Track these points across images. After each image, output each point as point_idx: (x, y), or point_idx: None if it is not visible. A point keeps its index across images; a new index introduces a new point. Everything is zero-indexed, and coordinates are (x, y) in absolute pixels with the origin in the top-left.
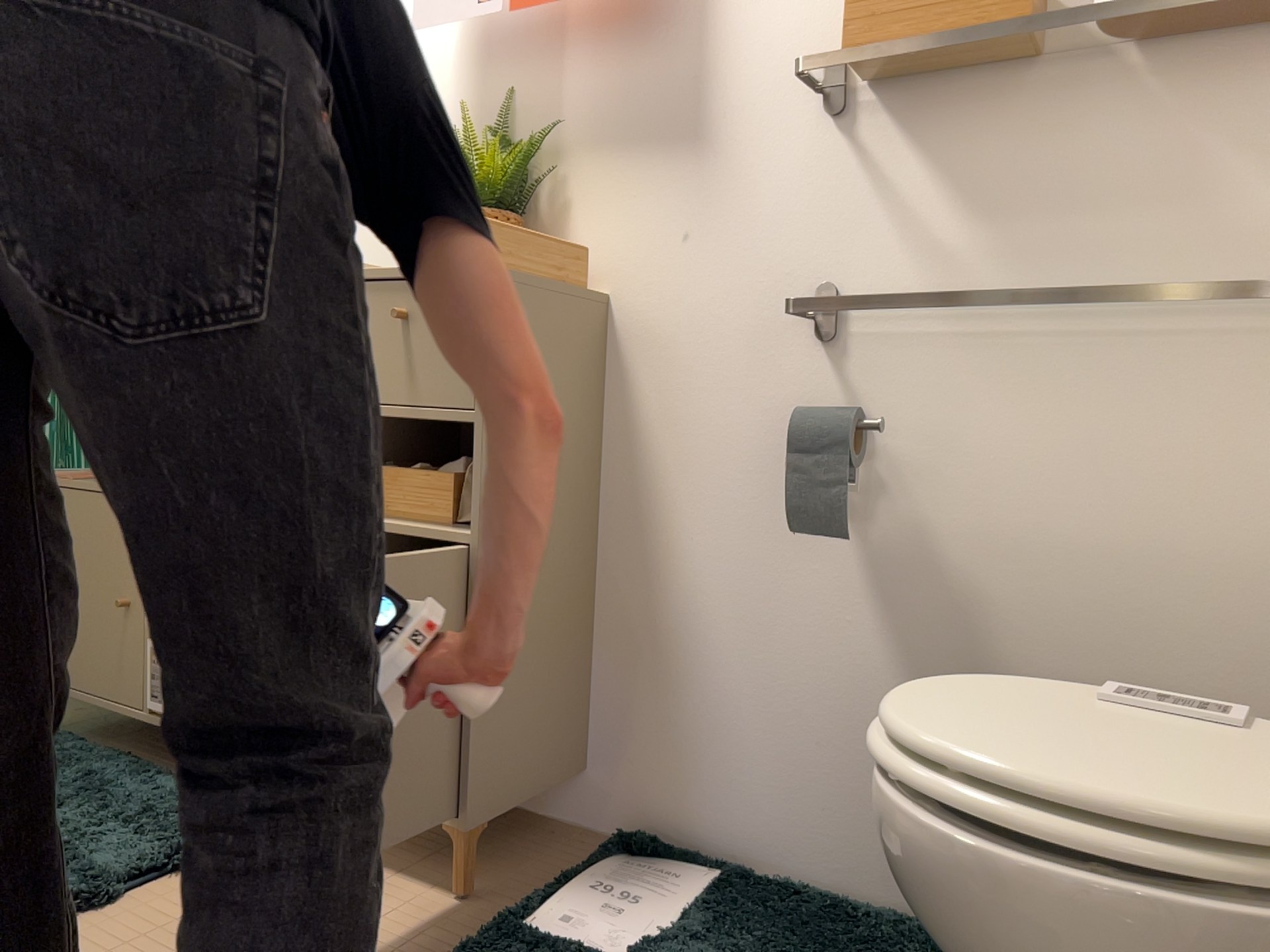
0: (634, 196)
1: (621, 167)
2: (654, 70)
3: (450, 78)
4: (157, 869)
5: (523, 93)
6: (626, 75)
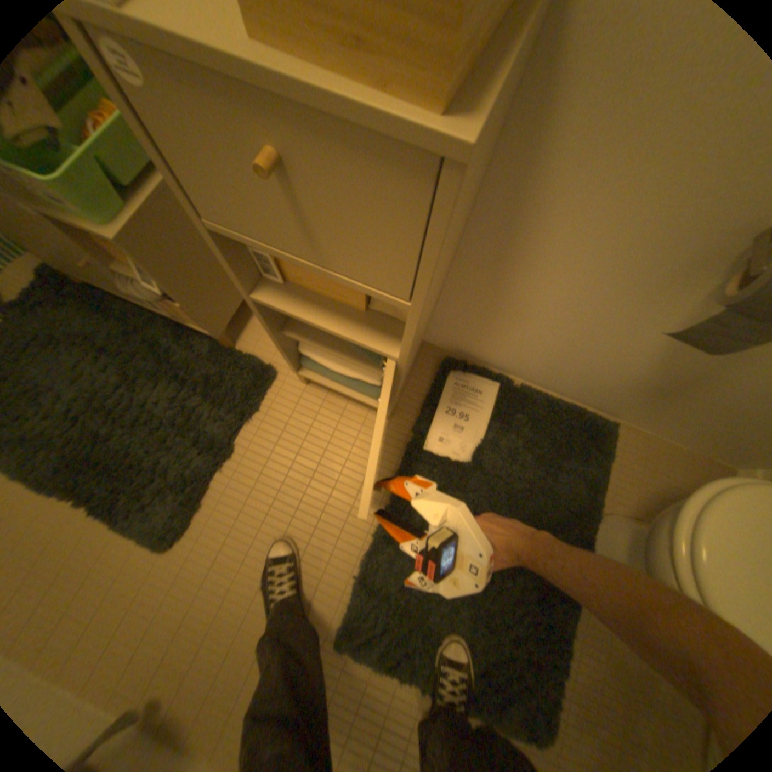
0: None
1: None
2: None
3: None
4: (241, 430)
5: None
6: None
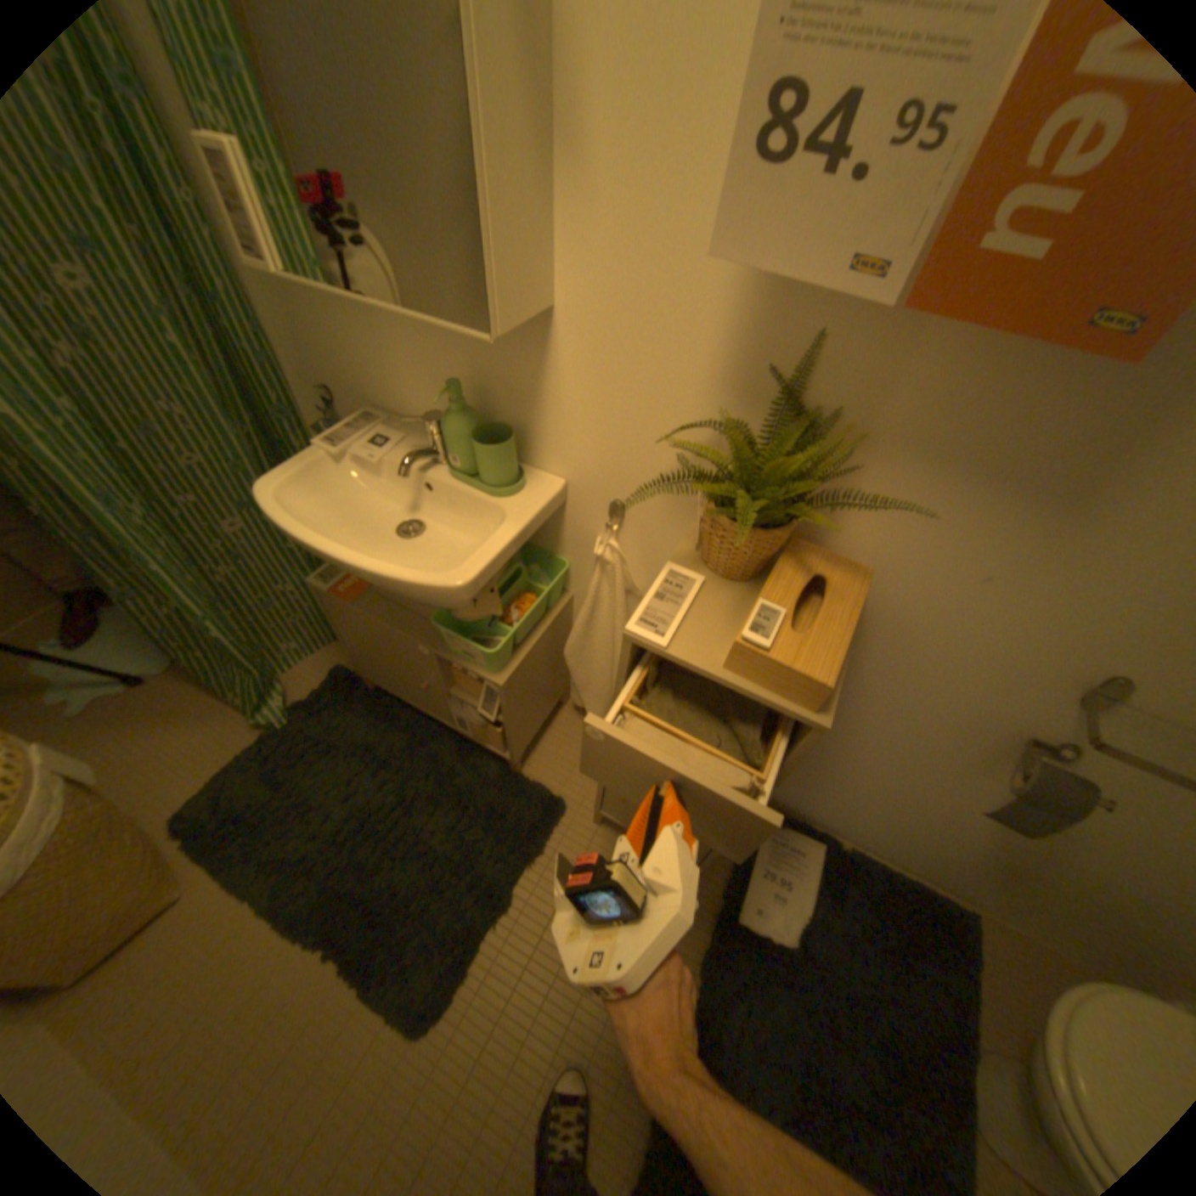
0: (948, 520)
1: (948, 486)
2: (1070, 397)
3: (728, 270)
4: (526, 876)
5: (842, 341)
6: (1019, 385)
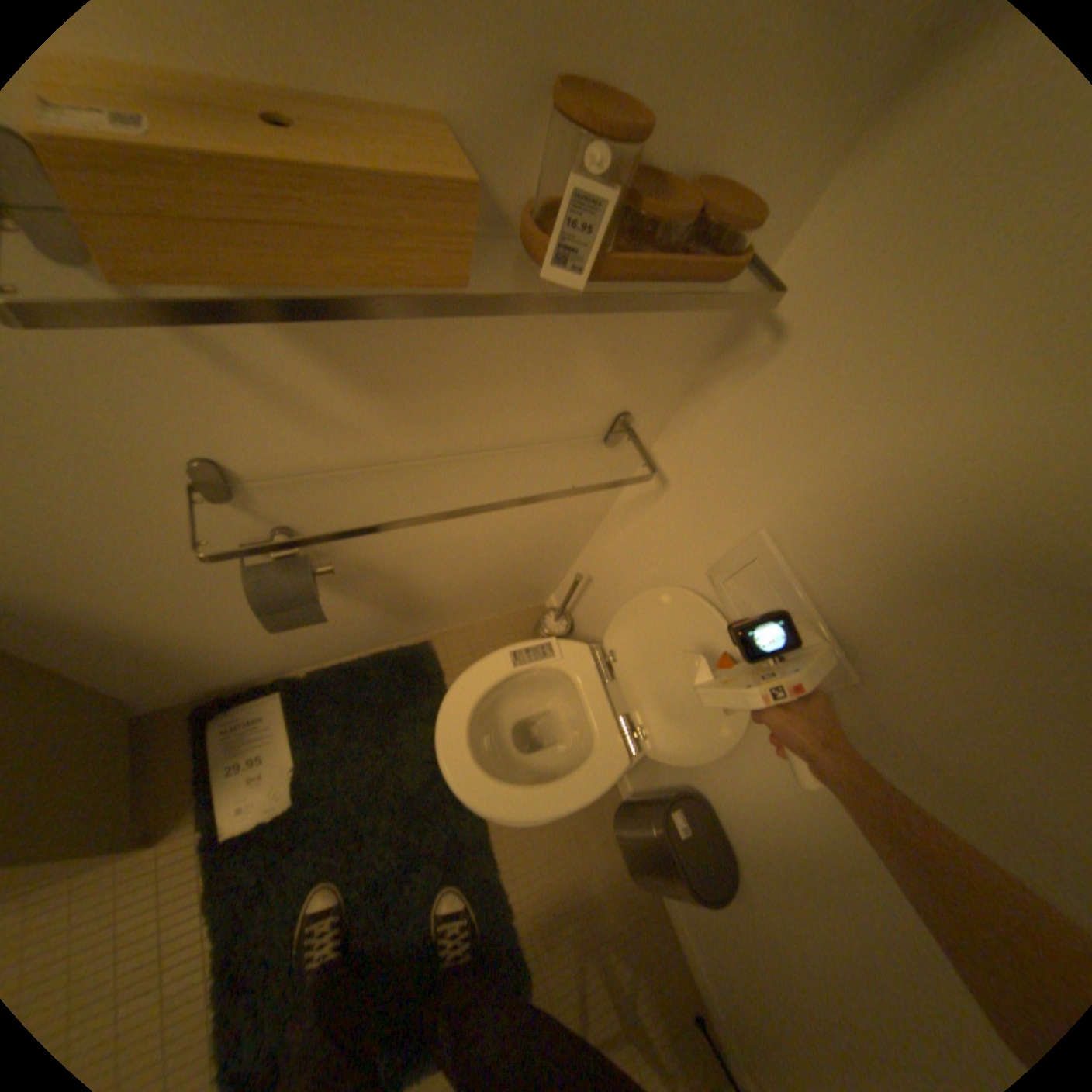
0: None
1: None
2: None
3: None
4: None
5: None
6: None
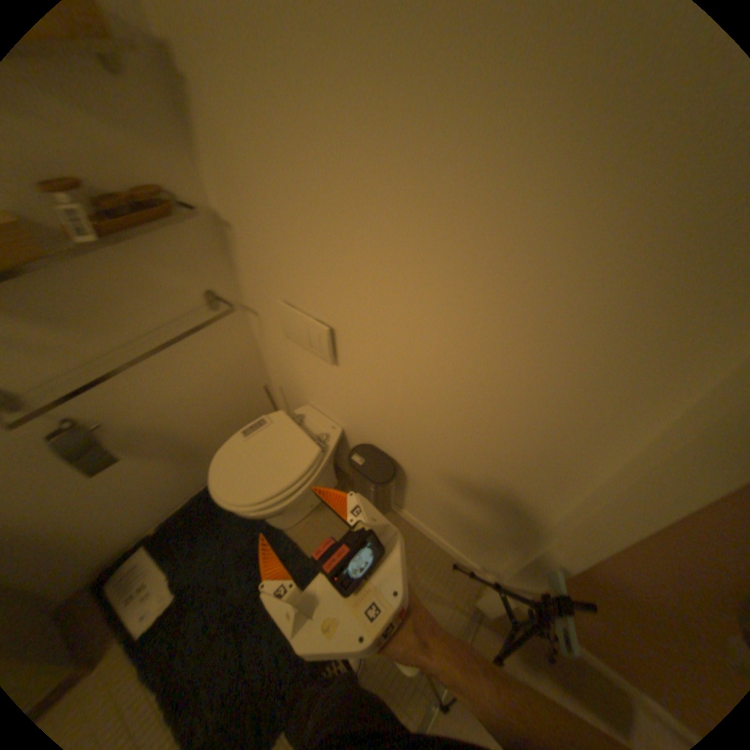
0: None
1: None
2: None
3: None
4: None
5: None
6: None
